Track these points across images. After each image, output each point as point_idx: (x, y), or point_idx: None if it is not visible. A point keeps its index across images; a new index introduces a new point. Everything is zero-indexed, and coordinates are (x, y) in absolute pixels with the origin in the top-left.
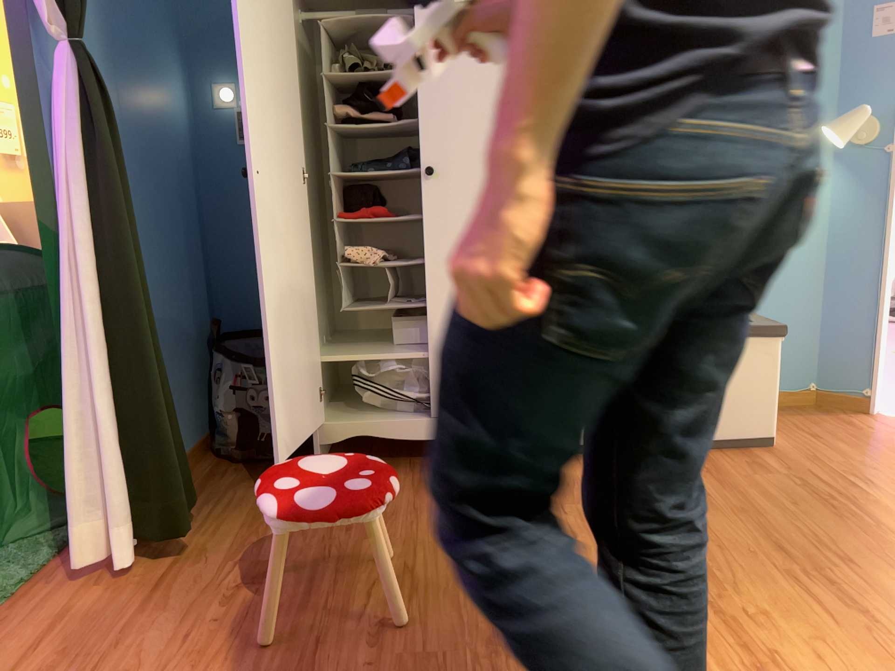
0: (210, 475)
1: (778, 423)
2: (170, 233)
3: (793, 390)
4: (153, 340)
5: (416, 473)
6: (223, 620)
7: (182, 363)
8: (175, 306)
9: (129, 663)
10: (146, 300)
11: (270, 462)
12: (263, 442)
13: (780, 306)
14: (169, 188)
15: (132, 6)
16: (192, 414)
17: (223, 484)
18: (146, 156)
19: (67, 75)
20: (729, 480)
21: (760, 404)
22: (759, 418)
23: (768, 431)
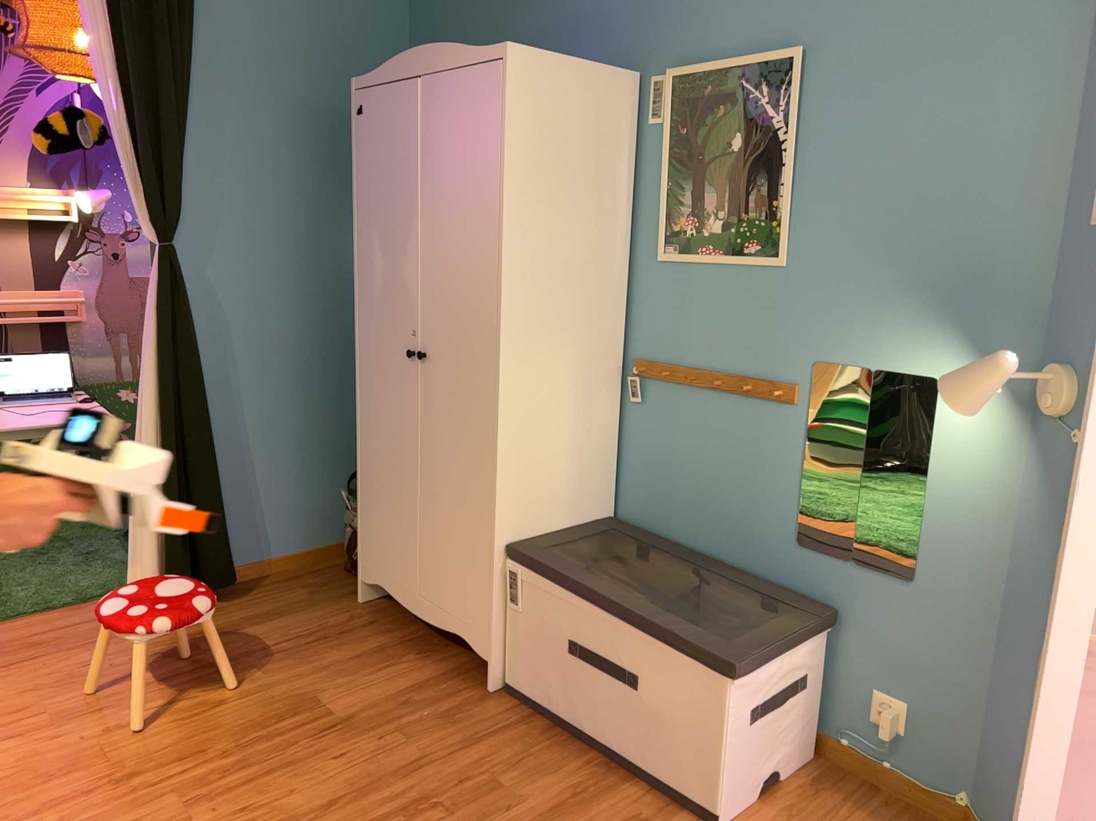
0: (304, 575)
1: (826, 811)
2: (328, 366)
3: (928, 784)
4: (201, 457)
5: (393, 645)
6: (108, 673)
7: (322, 475)
8: (321, 427)
9: (46, 668)
10: (200, 427)
11: (349, 584)
12: (352, 564)
13: (918, 641)
14: (336, 328)
15: (307, 184)
16: (331, 520)
17: (294, 586)
18: (302, 304)
19: (154, 265)
20: (577, 819)
21: (706, 755)
22: (705, 774)
23: (715, 800)
